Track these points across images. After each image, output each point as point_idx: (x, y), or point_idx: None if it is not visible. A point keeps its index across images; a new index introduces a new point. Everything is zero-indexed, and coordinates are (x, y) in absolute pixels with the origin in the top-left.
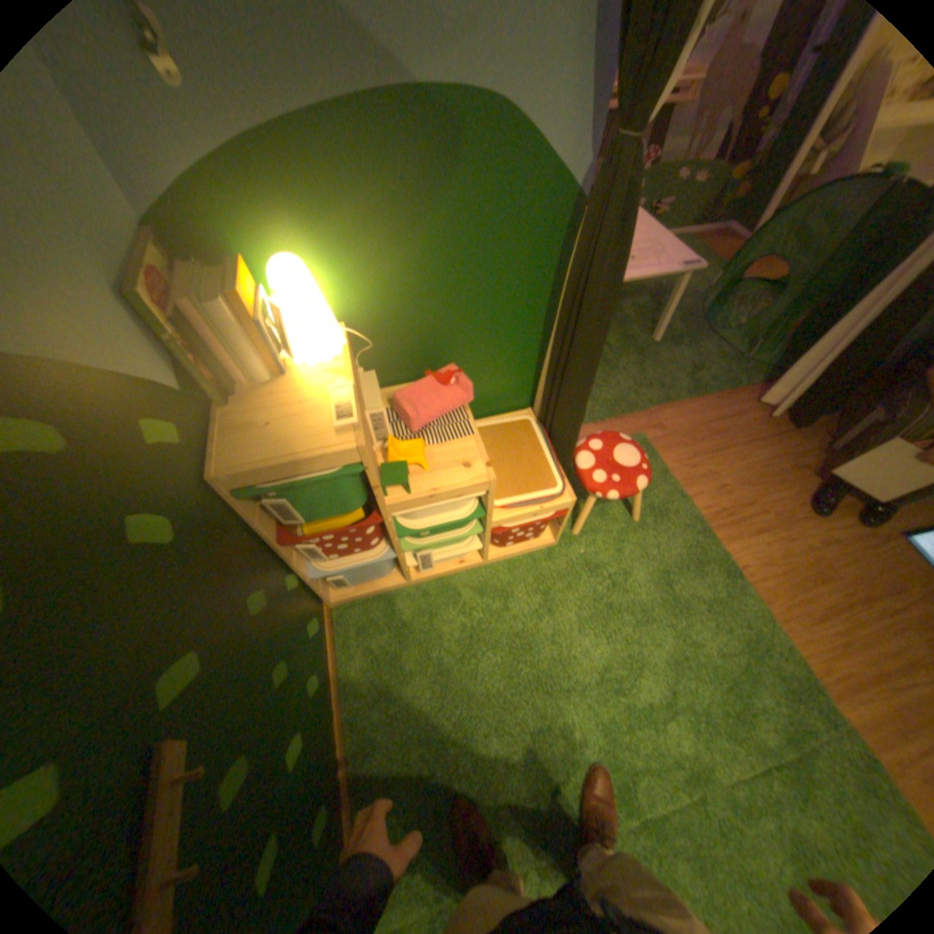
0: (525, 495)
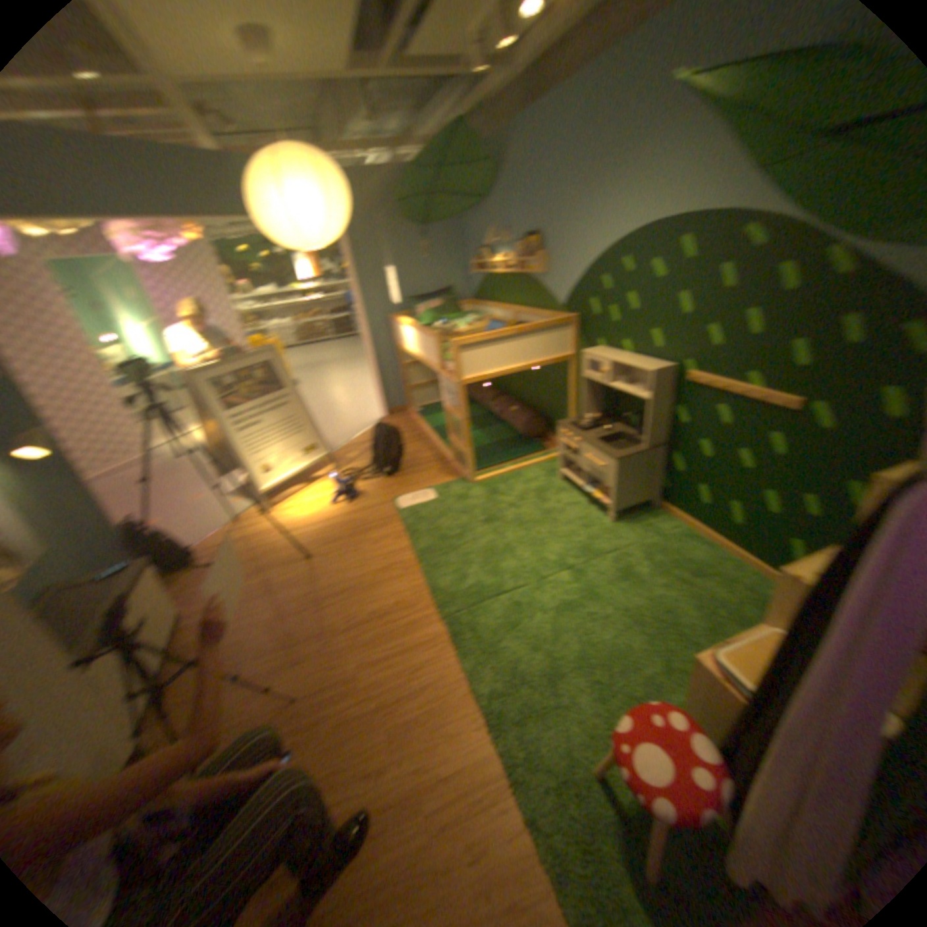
0: (747, 645)
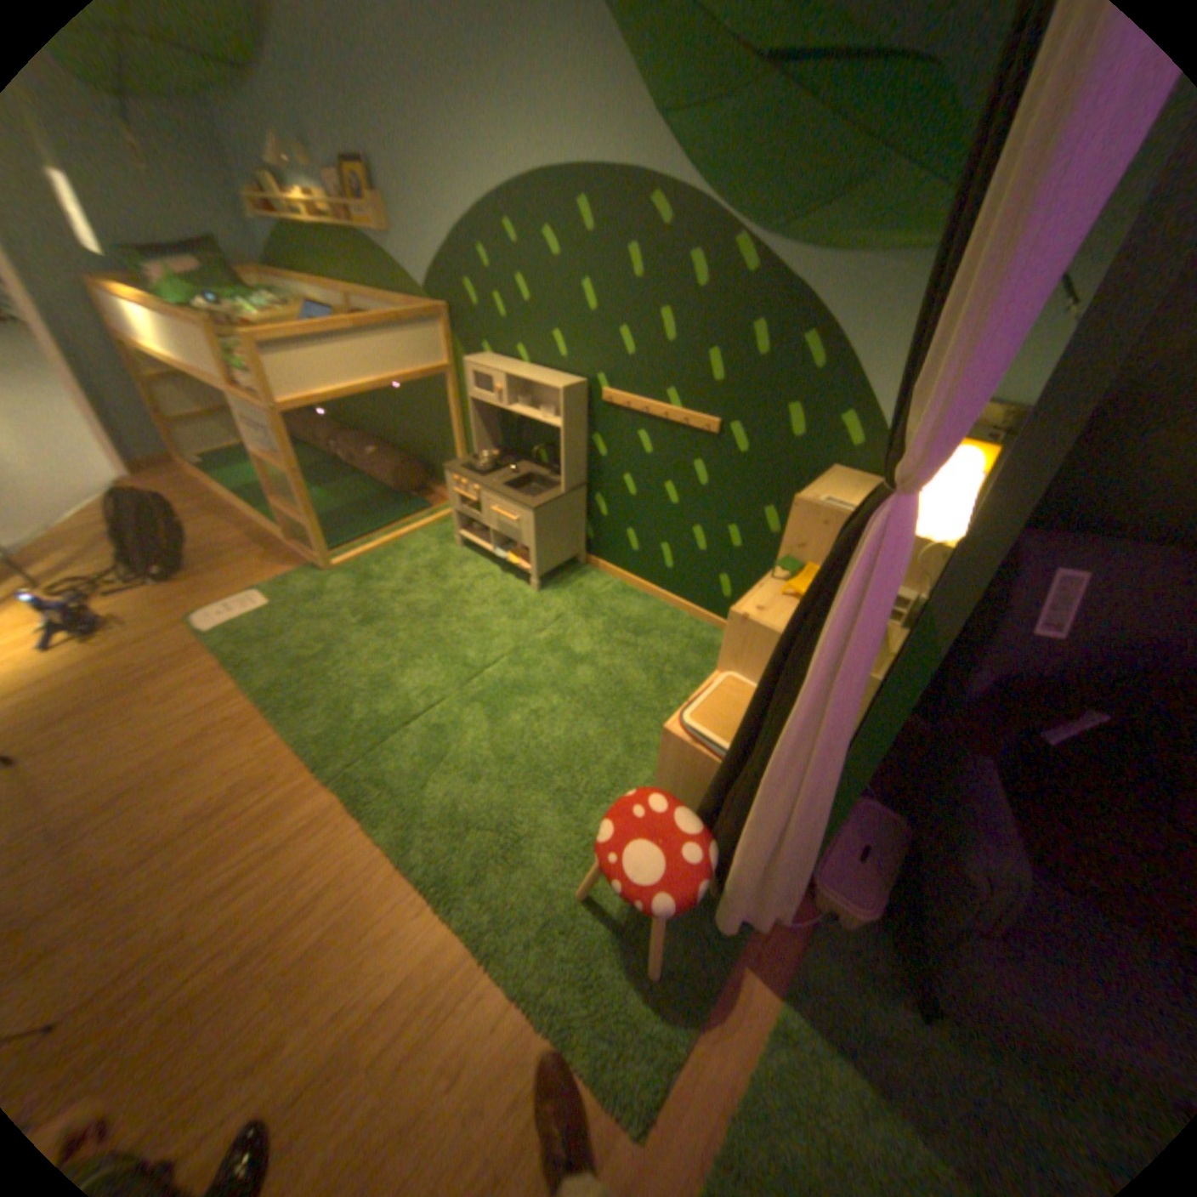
0: (706, 699)
